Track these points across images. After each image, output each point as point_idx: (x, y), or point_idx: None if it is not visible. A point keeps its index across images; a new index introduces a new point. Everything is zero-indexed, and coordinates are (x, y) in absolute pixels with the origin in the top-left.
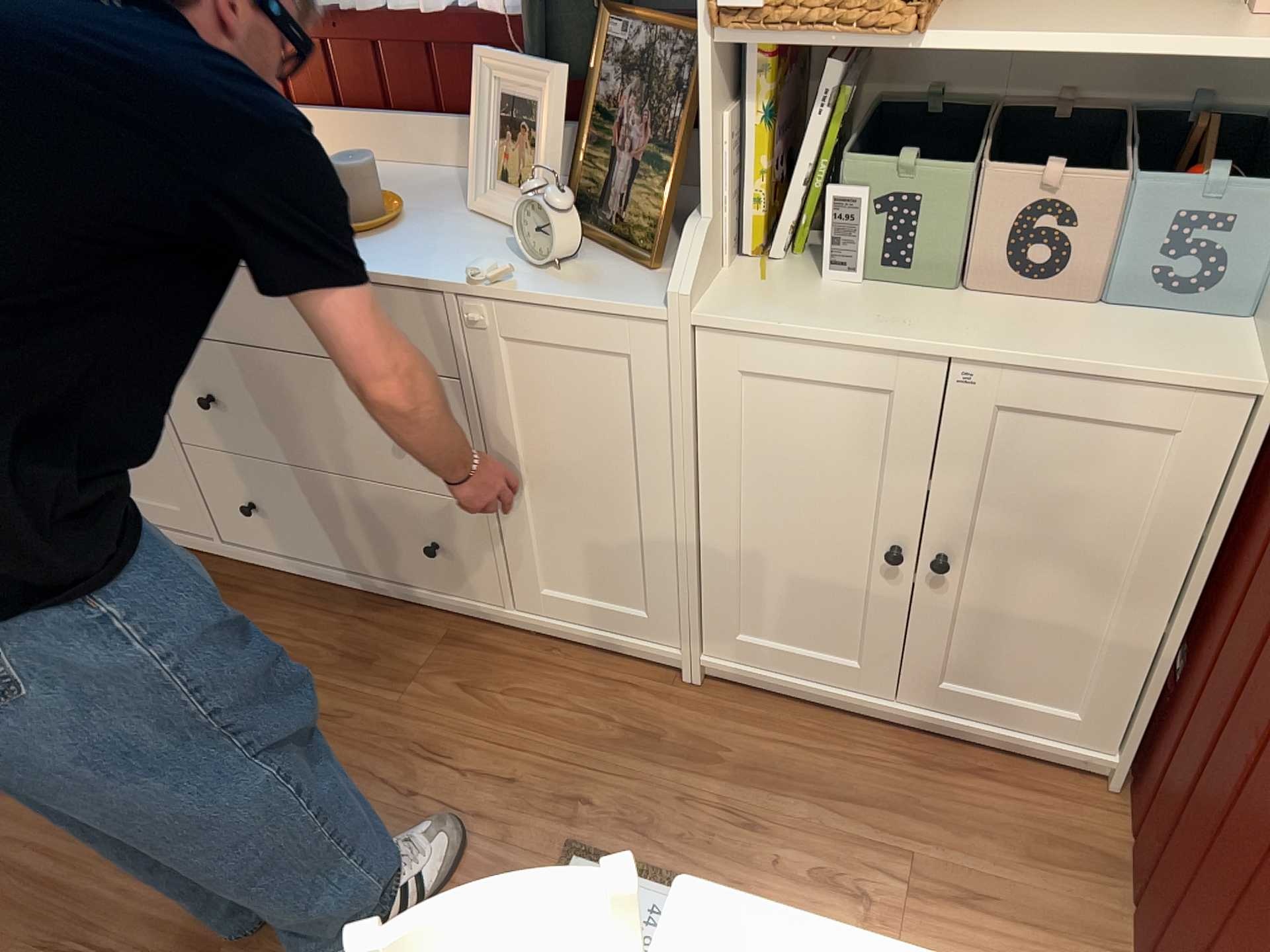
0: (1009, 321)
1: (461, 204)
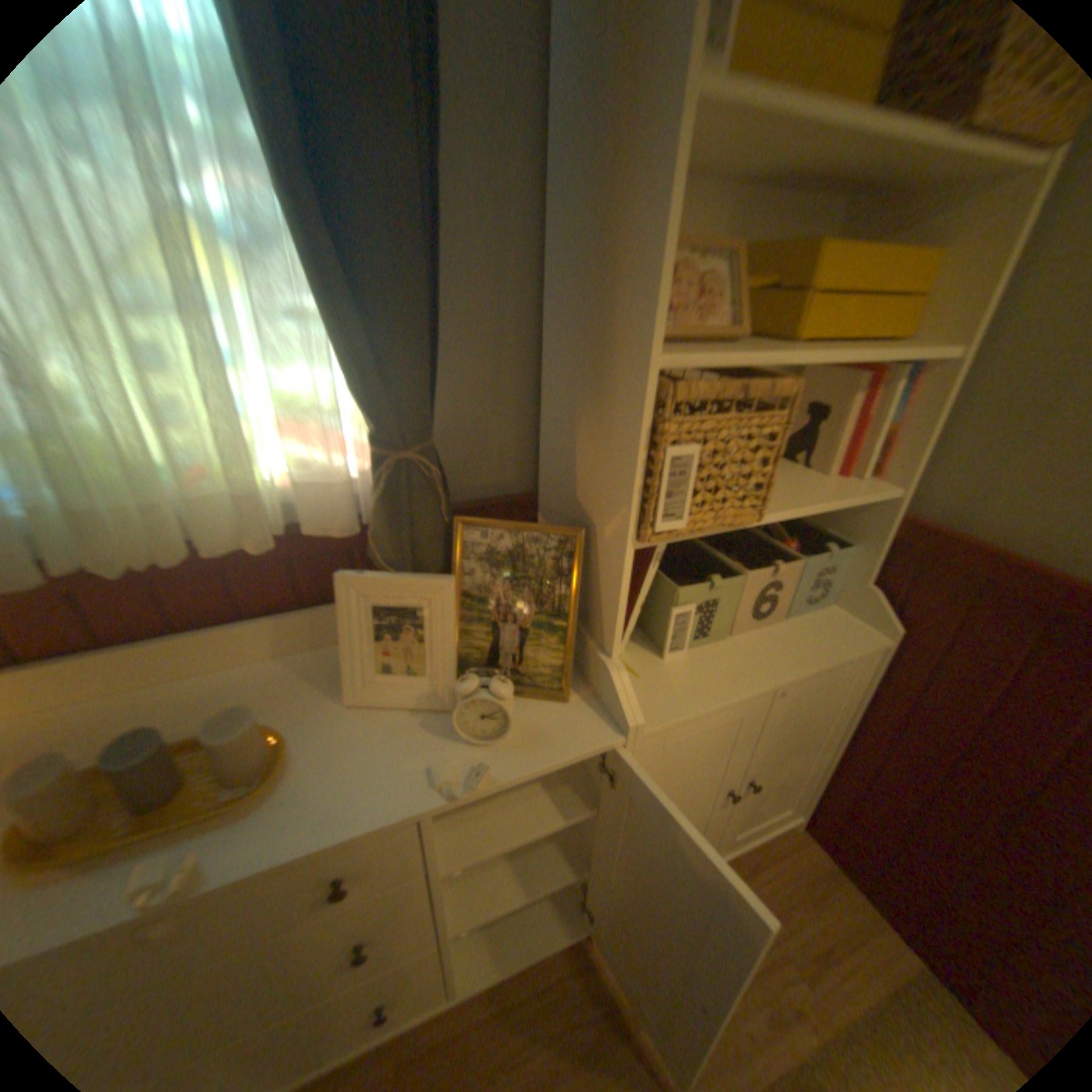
0: (773, 652)
1: (327, 703)
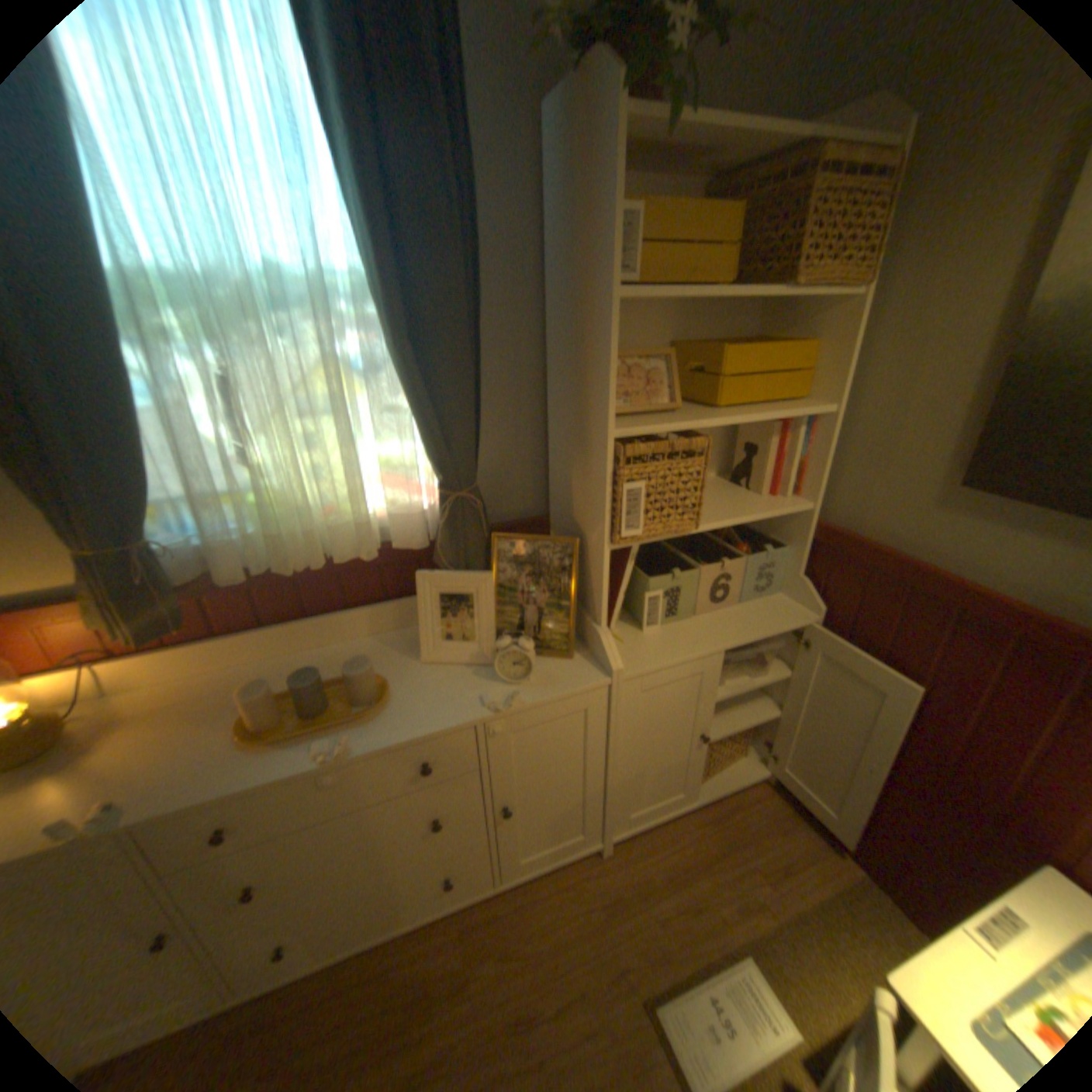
0: (725, 626)
1: (409, 662)
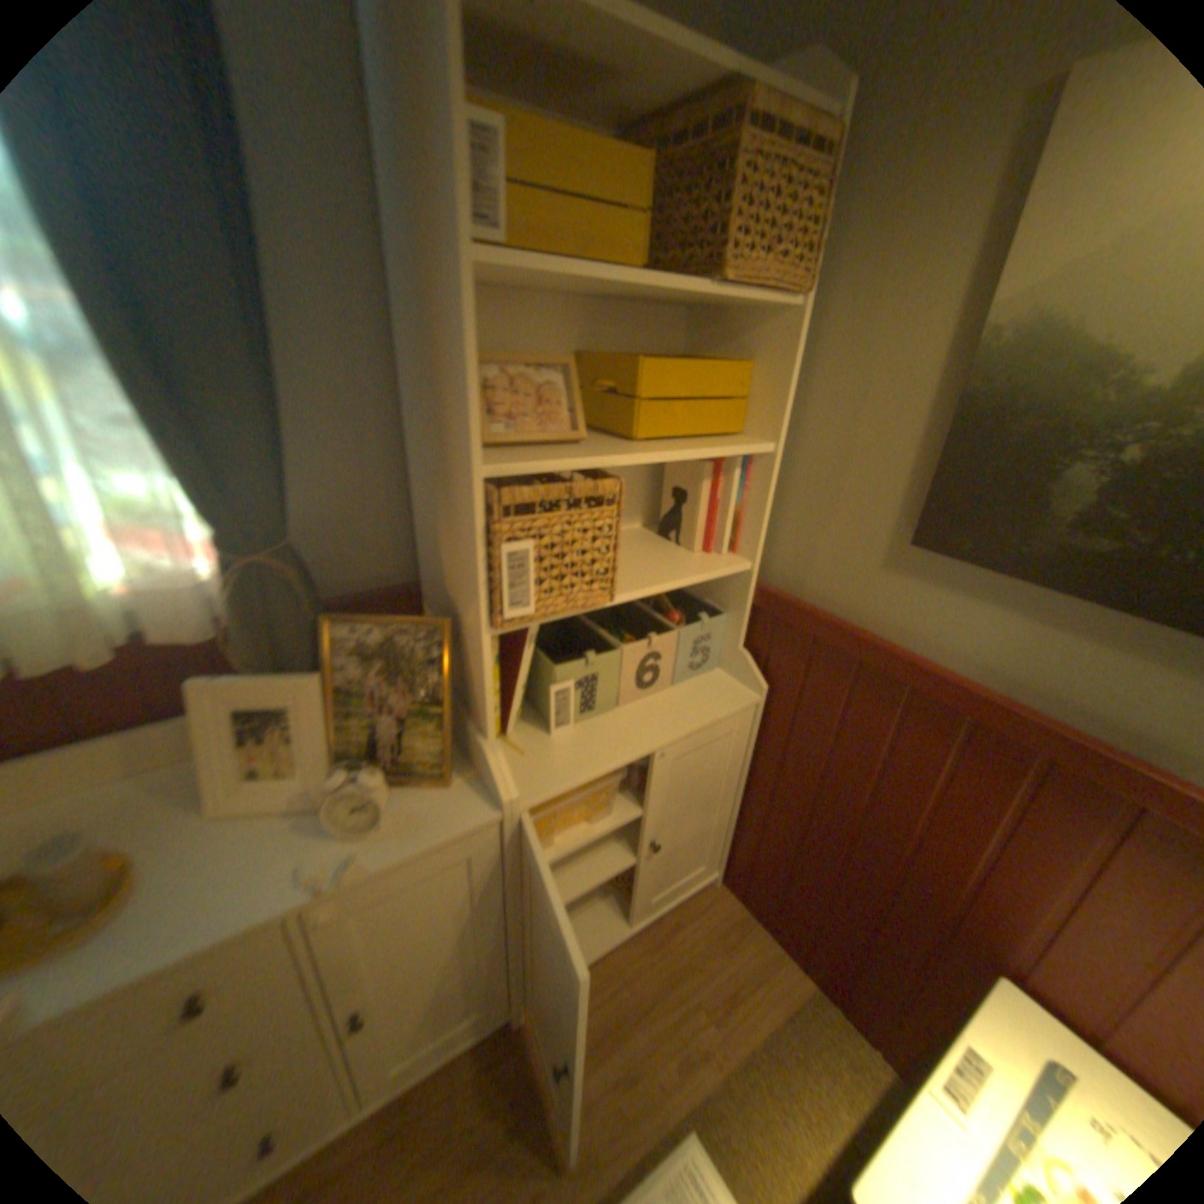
0: (654, 718)
1: (185, 821)
